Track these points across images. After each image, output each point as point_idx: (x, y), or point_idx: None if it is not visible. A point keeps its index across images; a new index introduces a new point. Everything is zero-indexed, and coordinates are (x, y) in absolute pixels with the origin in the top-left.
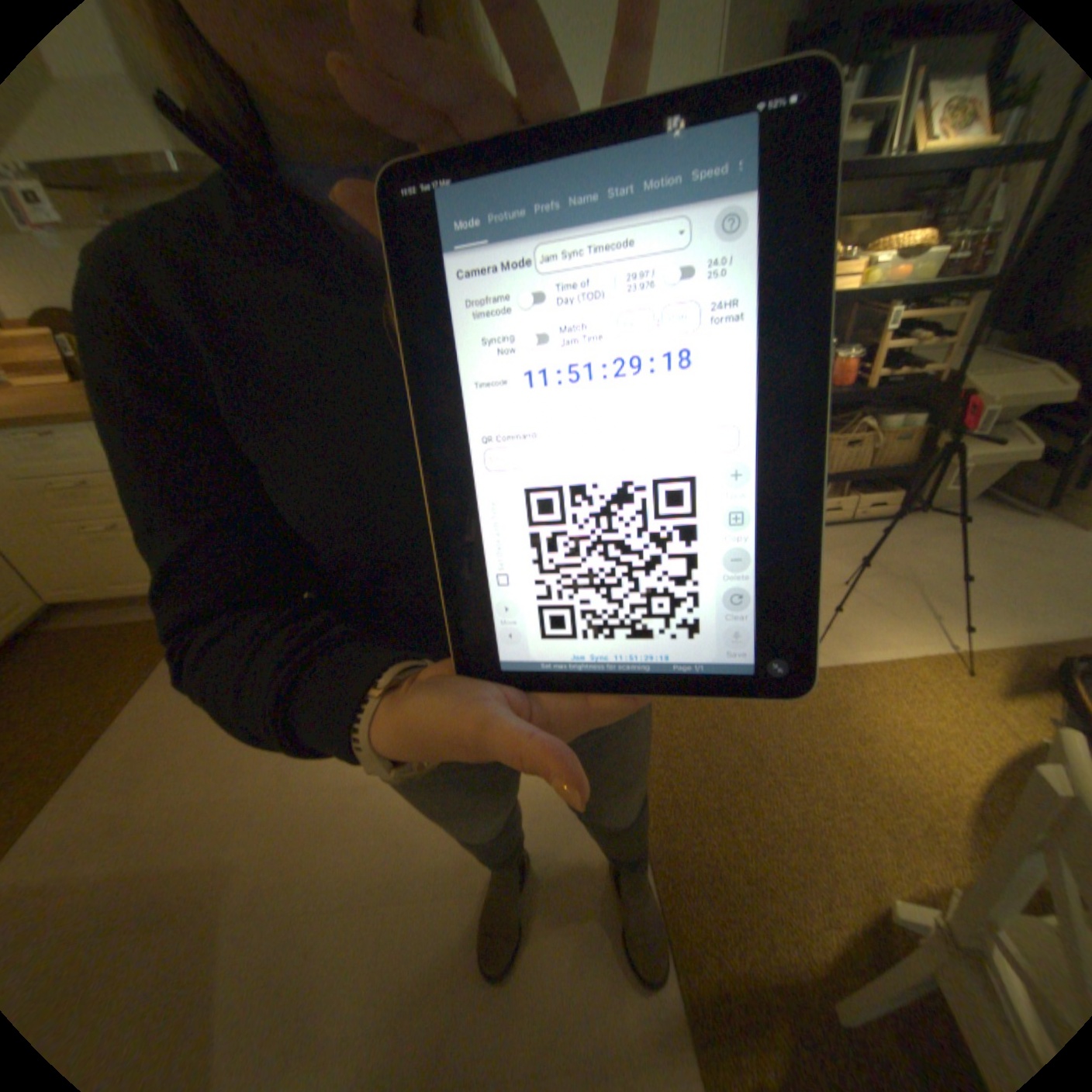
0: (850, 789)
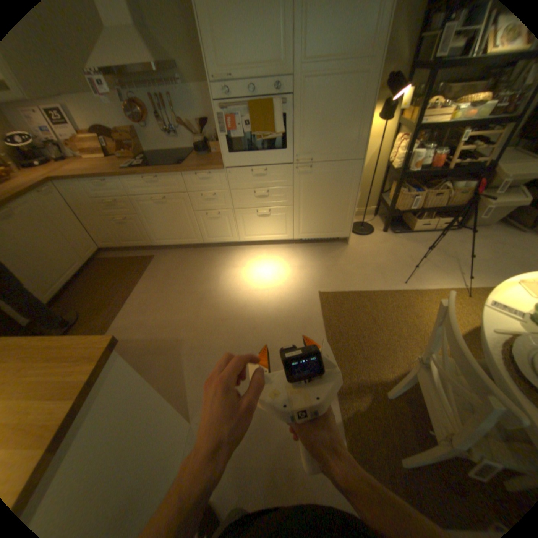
0: (408, 333)
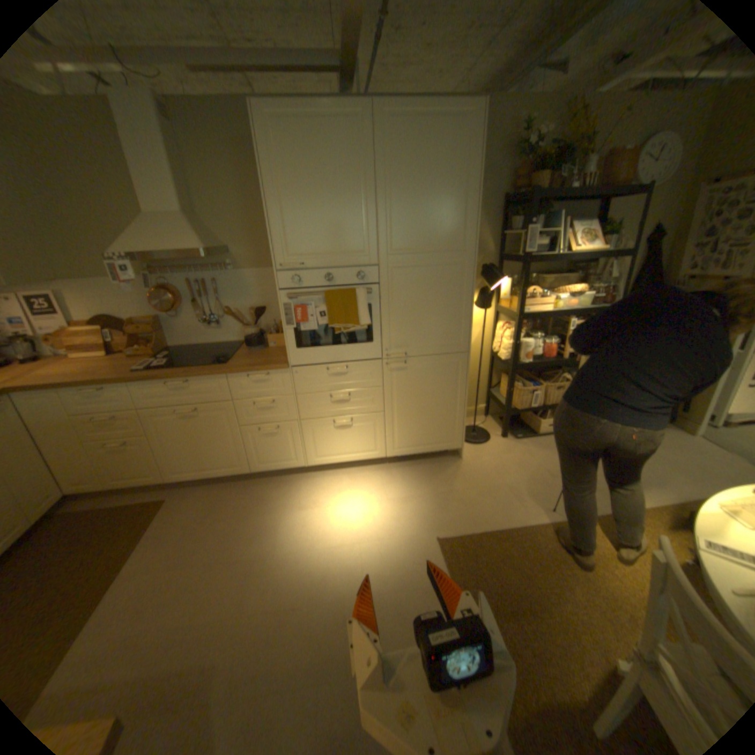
0: (584, 595)
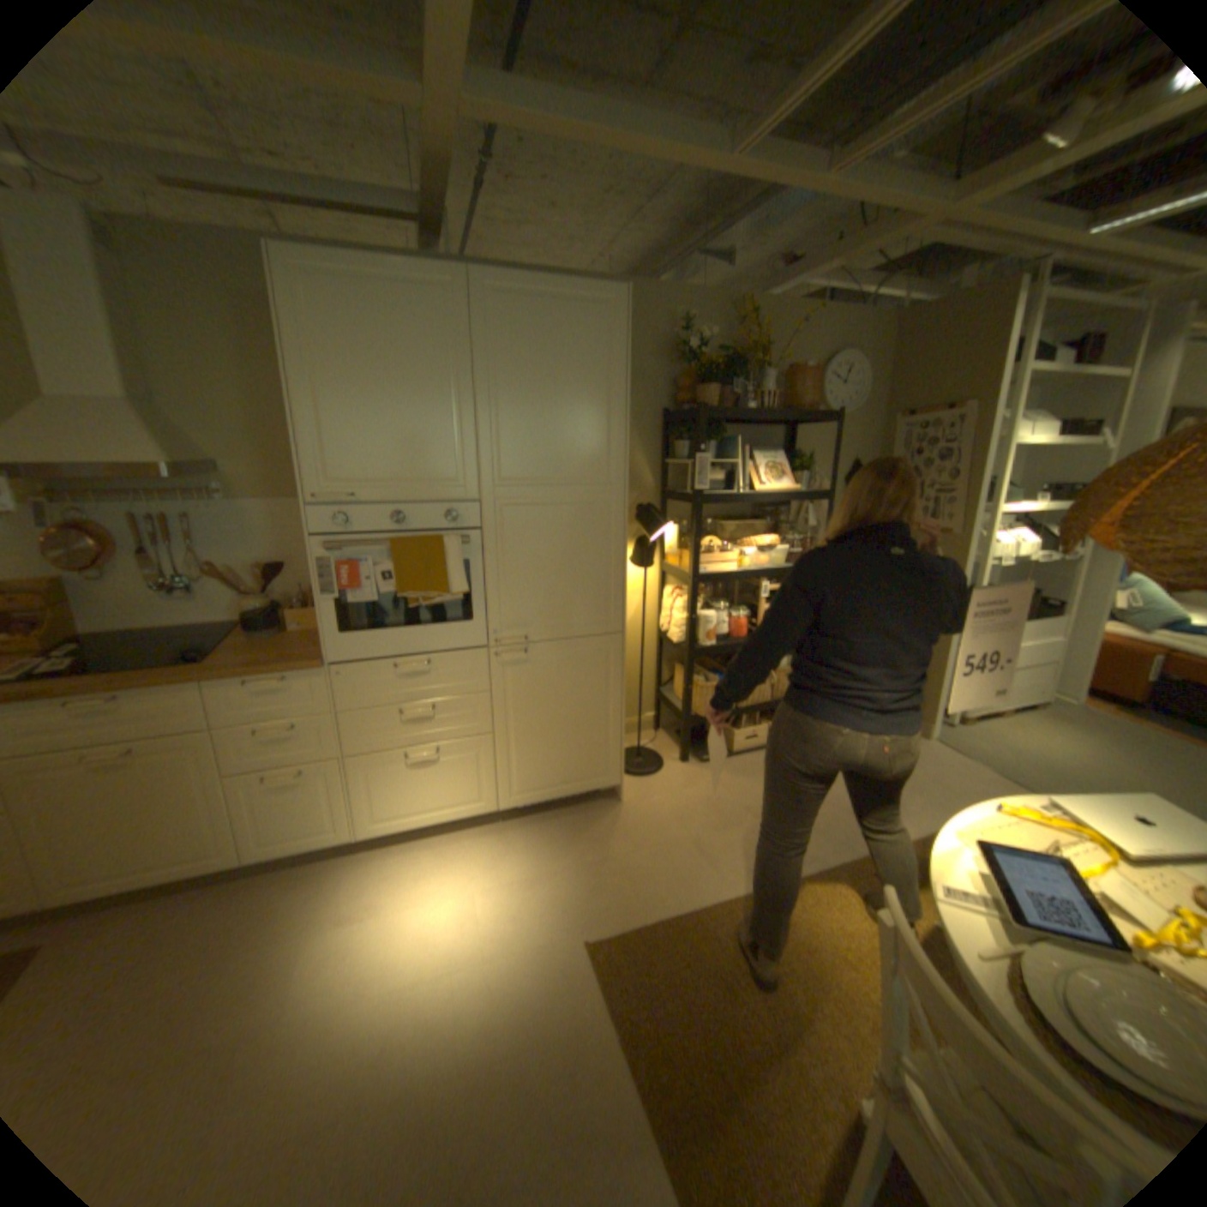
0: (809, 1003)
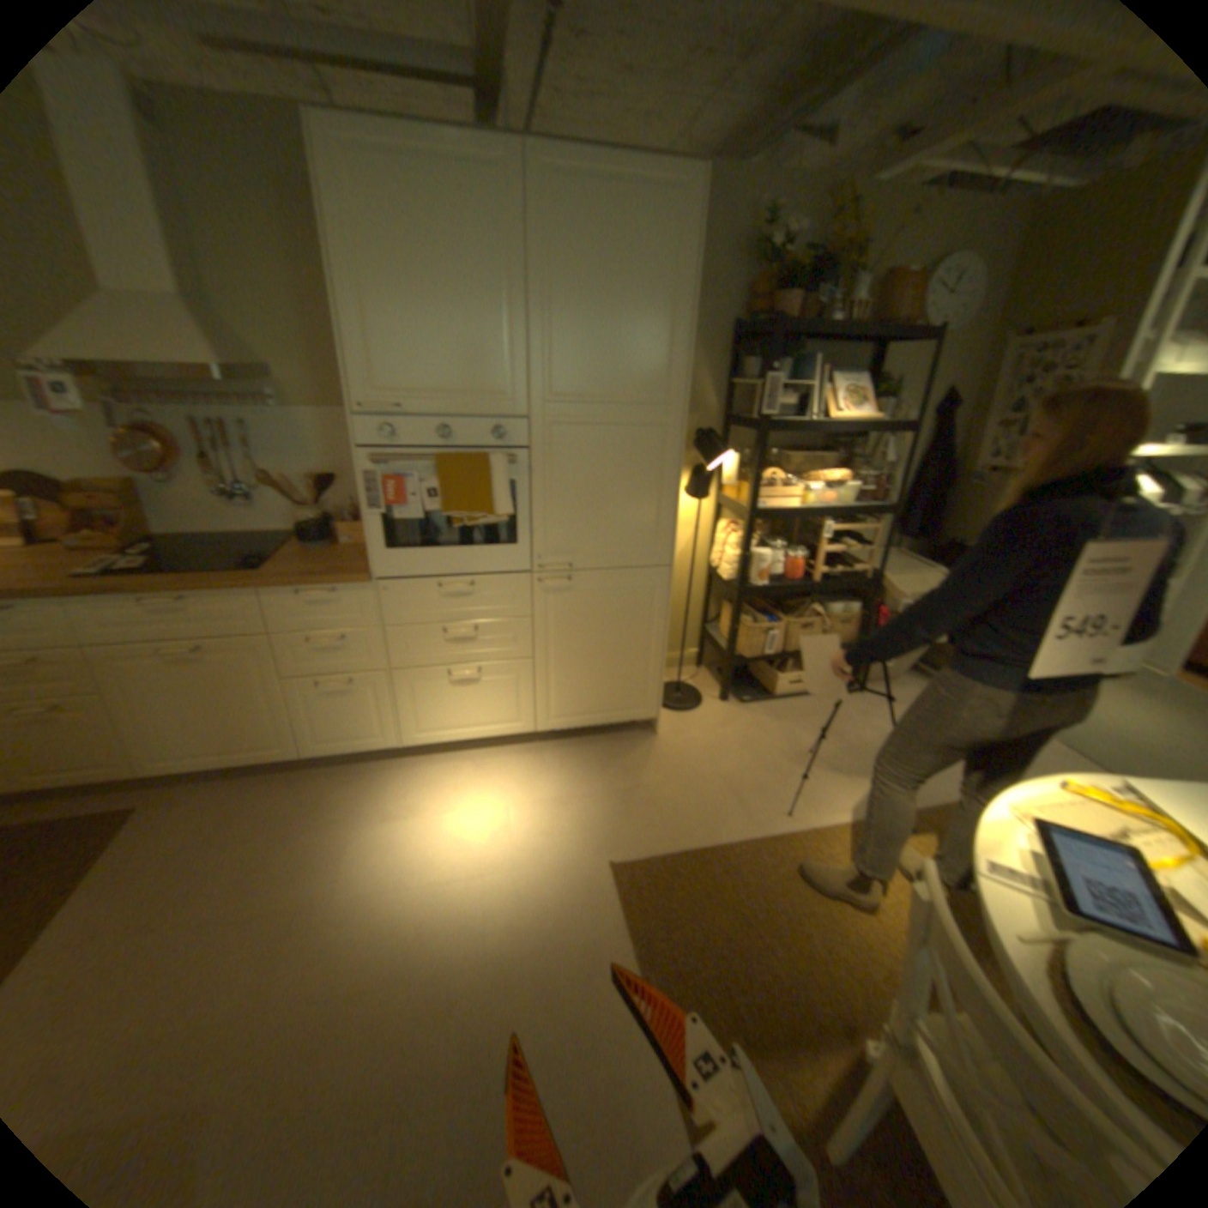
0: (824, 944)
